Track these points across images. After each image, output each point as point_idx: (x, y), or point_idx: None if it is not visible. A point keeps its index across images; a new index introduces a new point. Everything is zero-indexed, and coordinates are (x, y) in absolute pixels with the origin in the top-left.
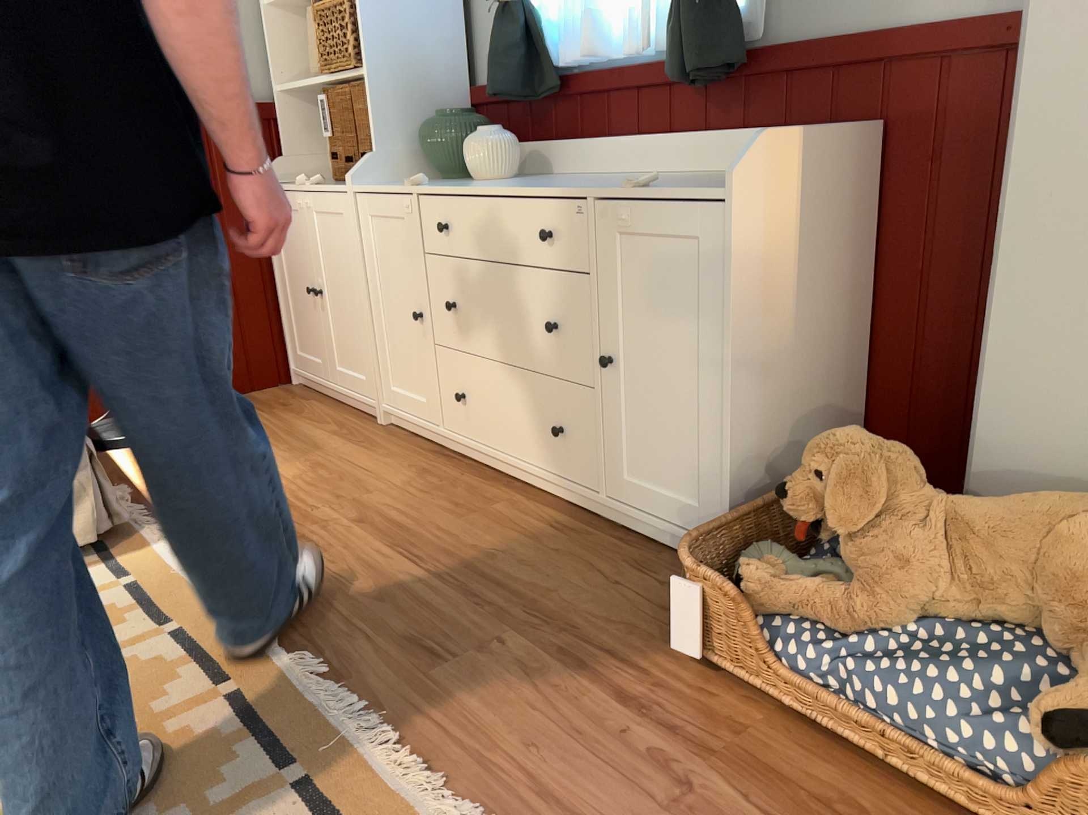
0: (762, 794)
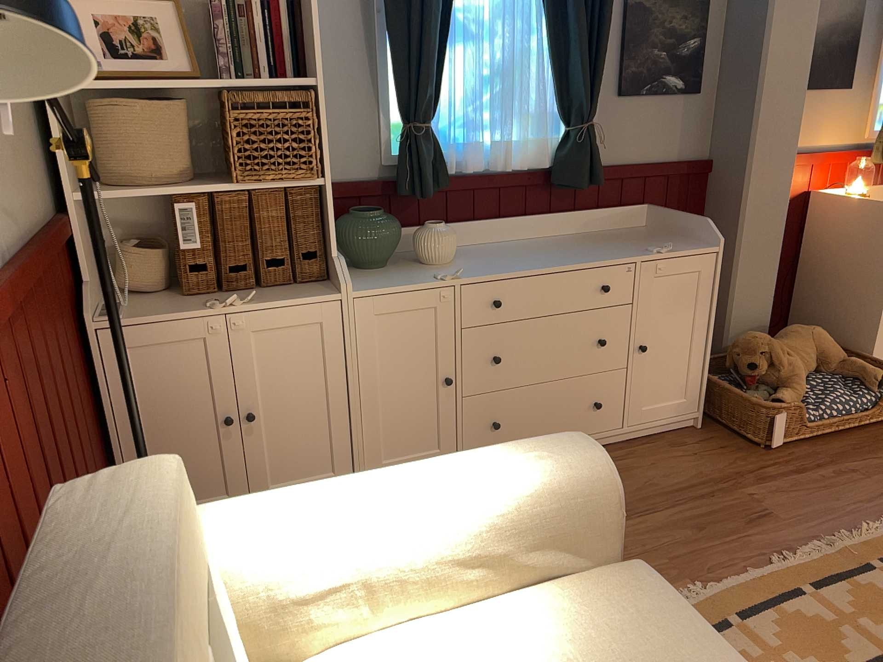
0: (854, 458)
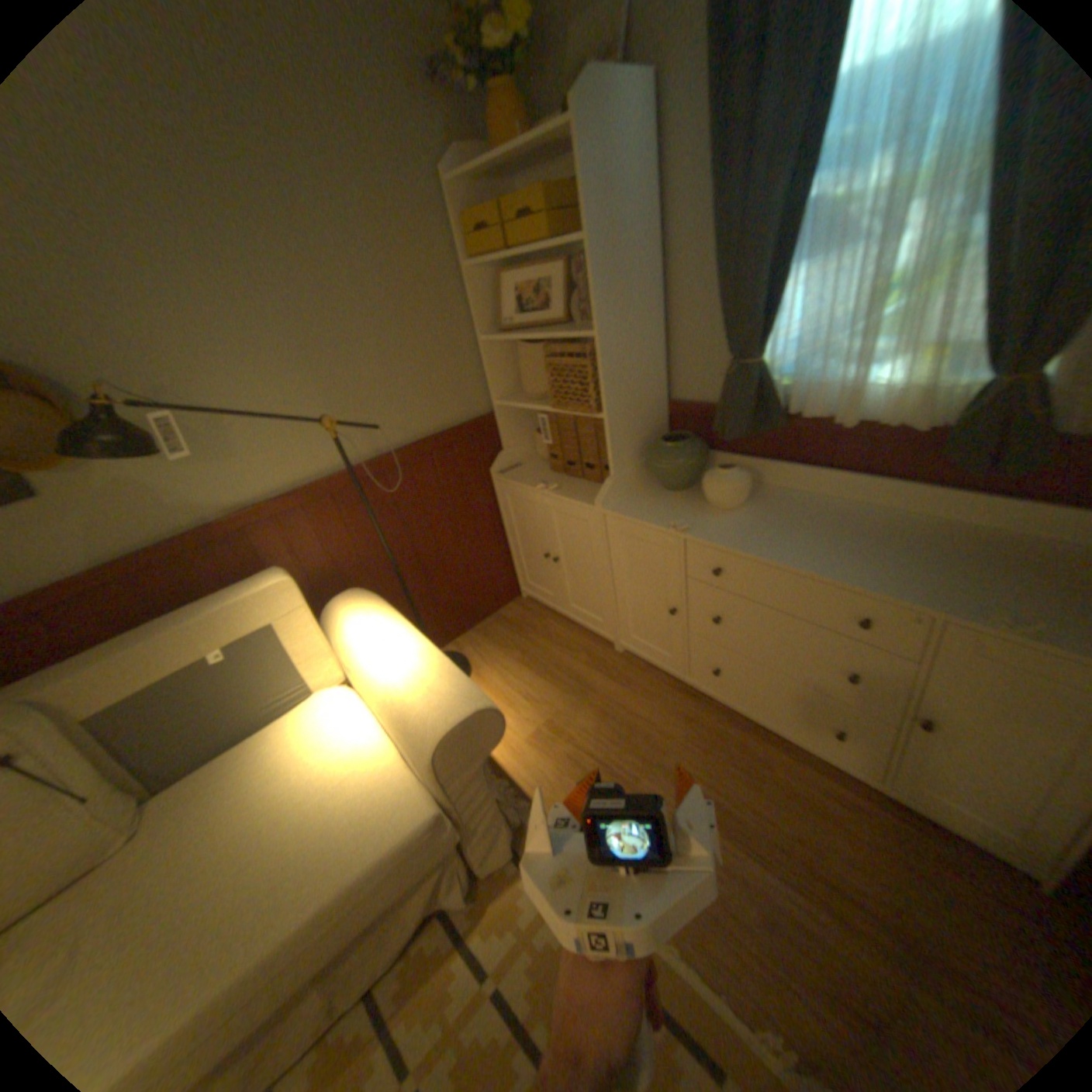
0: None
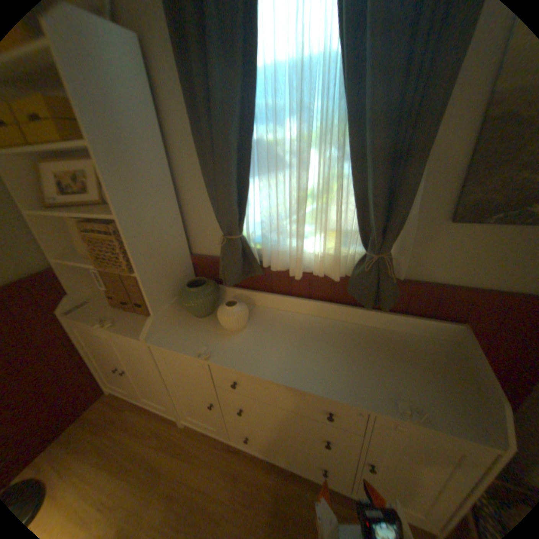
0: None
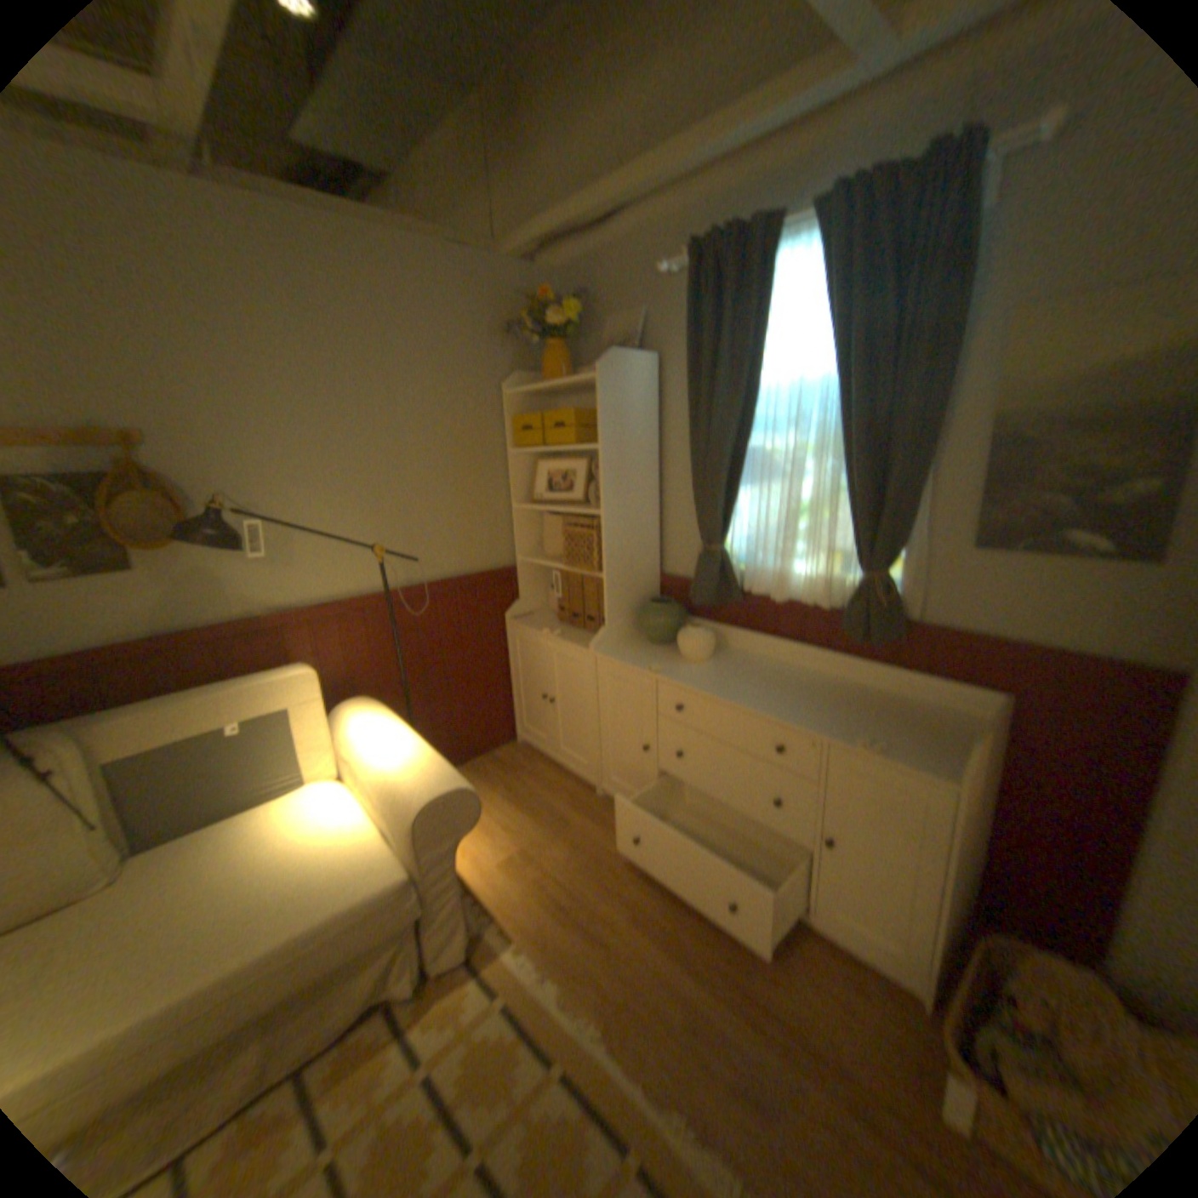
0: None
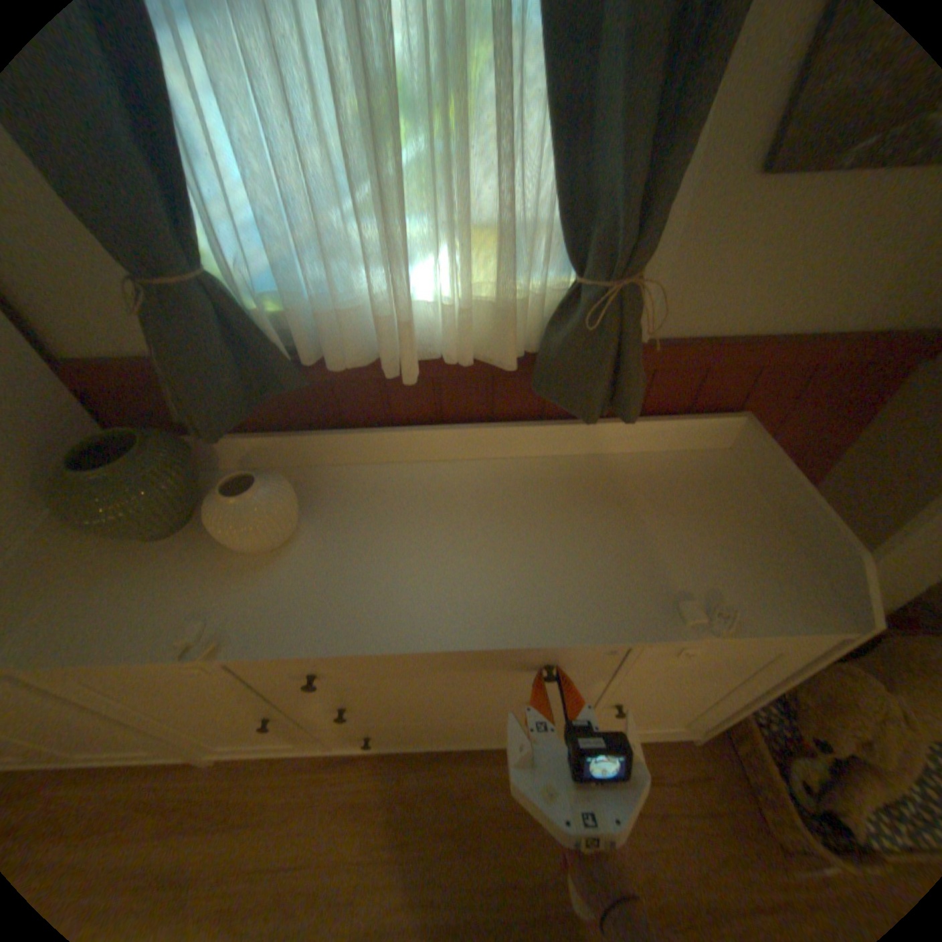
0: None
